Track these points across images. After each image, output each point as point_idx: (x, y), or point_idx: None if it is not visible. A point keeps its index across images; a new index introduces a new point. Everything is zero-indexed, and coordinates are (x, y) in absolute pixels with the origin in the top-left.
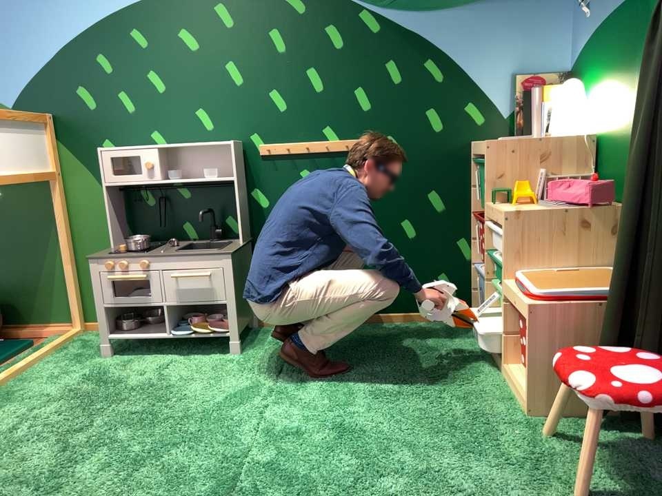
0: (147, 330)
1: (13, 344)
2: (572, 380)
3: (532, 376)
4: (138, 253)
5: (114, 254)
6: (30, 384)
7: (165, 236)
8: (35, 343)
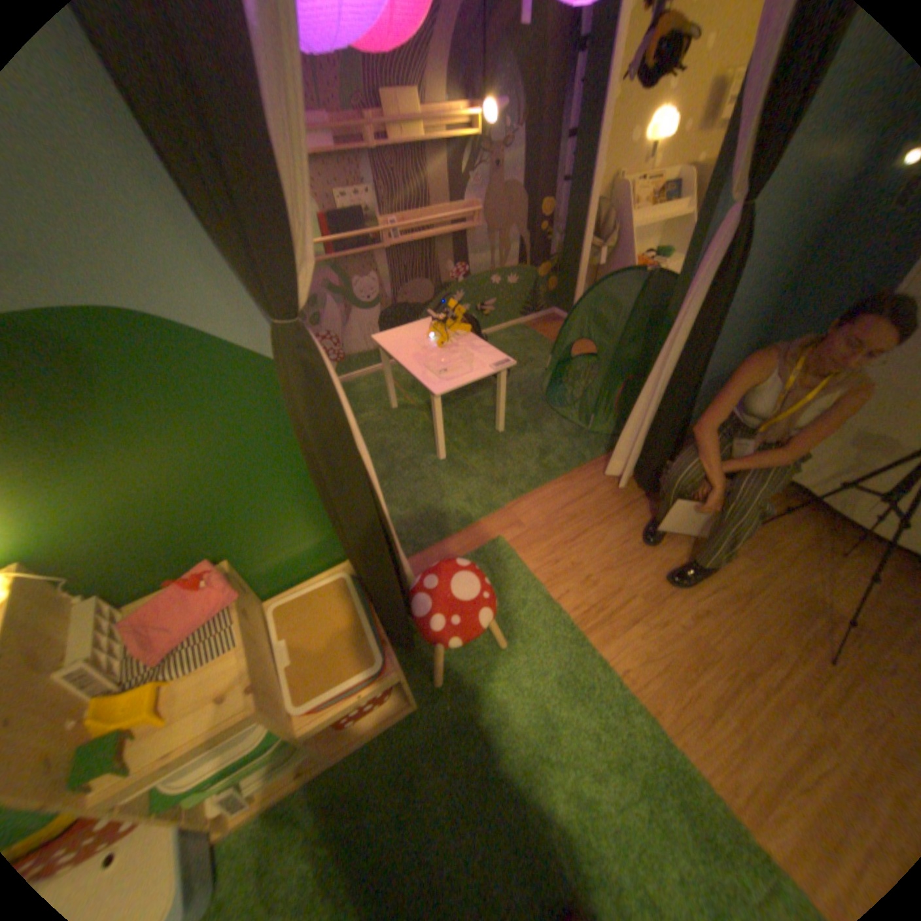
0: None
1: None
2: (487, 625)
3: (411, 691)
4: None
5: None
6: None
7: None
8: None
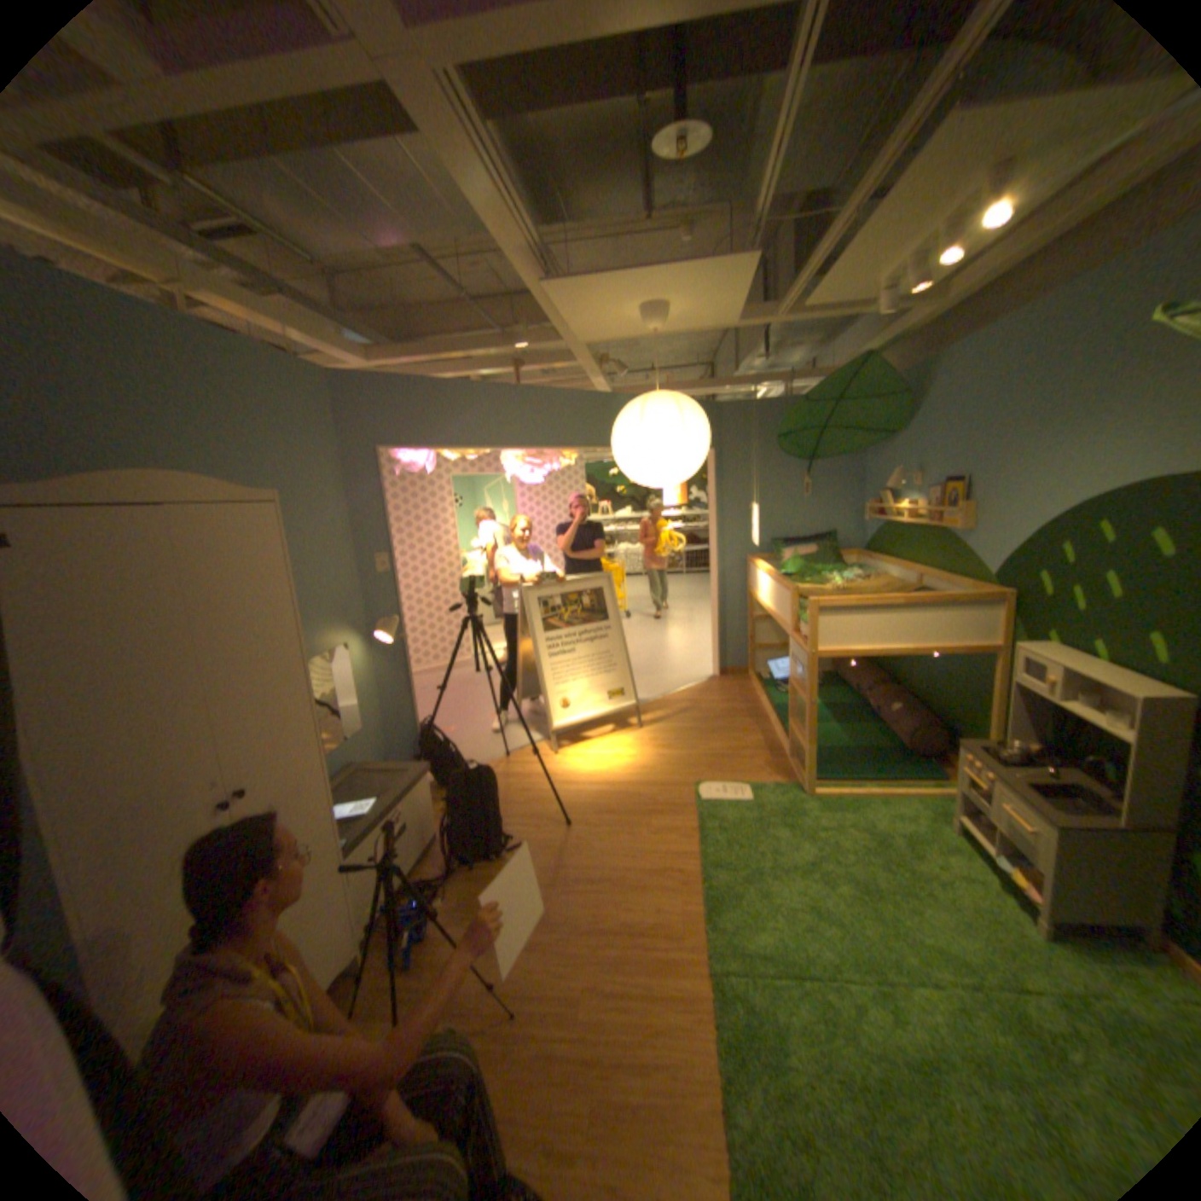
0: (996, 841)
1: (940, 772)
2: None
3: None
4: (1001, 765)
5: (986, 753)
6: (883, 812)
7: (1080, 761)
8: (953, 782)
